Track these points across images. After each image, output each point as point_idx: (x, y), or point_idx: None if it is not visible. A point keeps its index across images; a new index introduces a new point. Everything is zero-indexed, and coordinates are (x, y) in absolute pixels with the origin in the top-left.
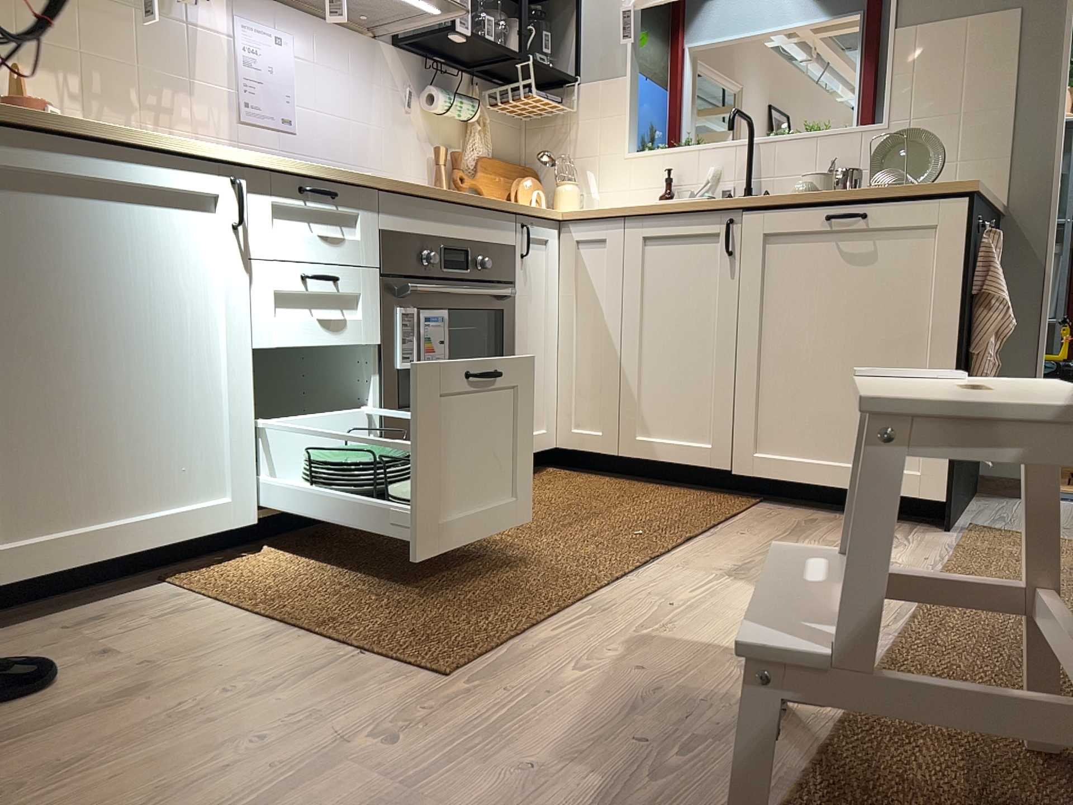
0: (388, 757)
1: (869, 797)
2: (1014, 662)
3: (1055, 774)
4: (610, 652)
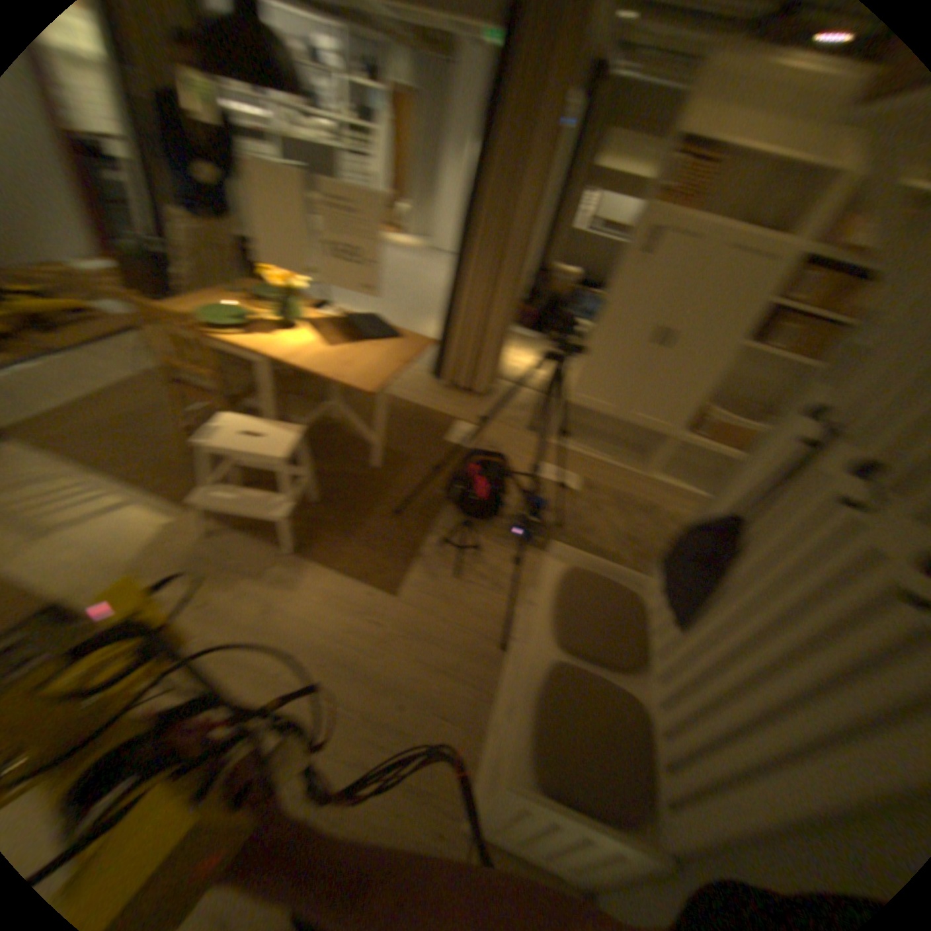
0: (223, 640)
1: (260, 522)
2: (187, 471)
3: (253, 487)
4: (143, 581)
